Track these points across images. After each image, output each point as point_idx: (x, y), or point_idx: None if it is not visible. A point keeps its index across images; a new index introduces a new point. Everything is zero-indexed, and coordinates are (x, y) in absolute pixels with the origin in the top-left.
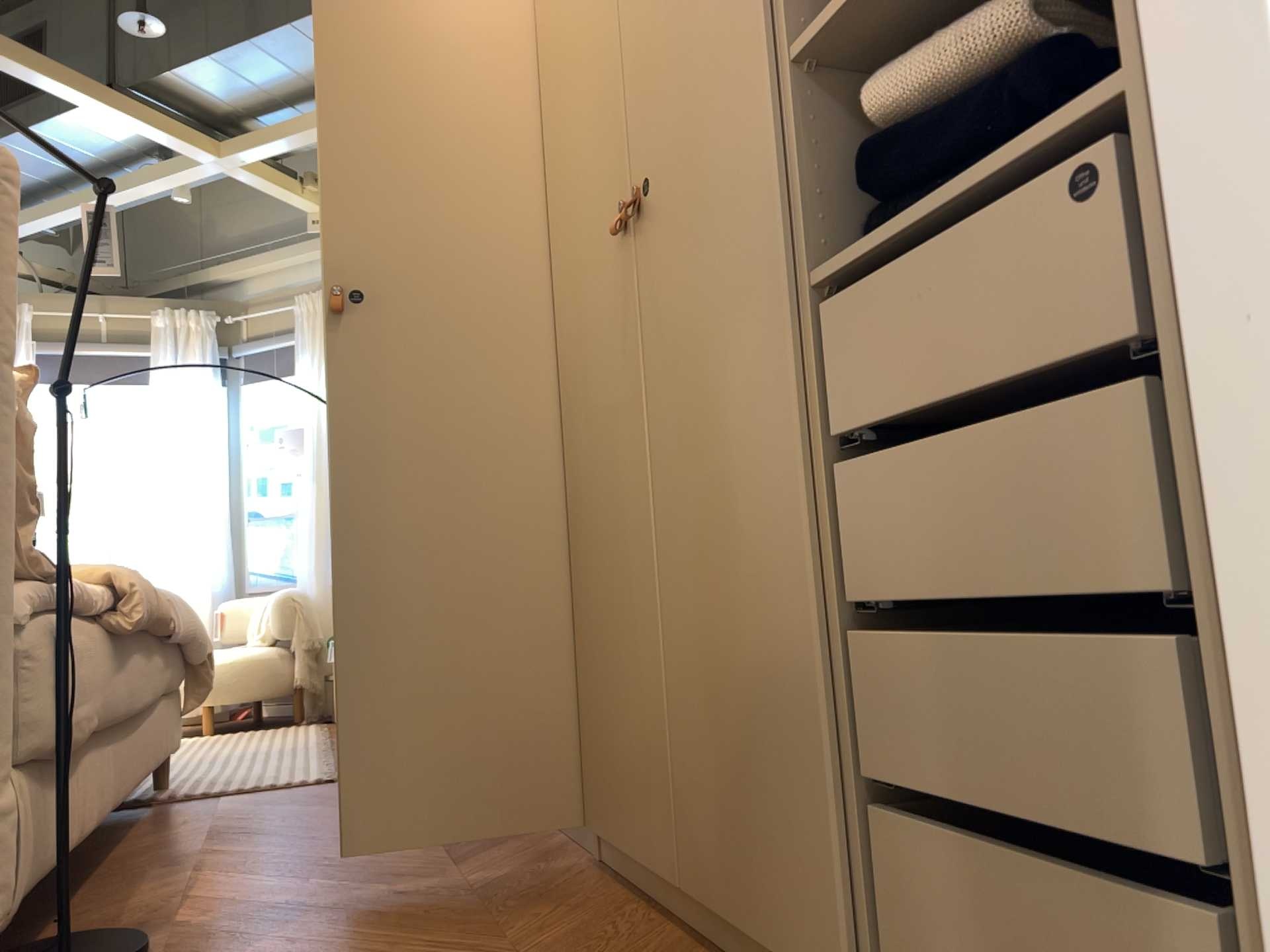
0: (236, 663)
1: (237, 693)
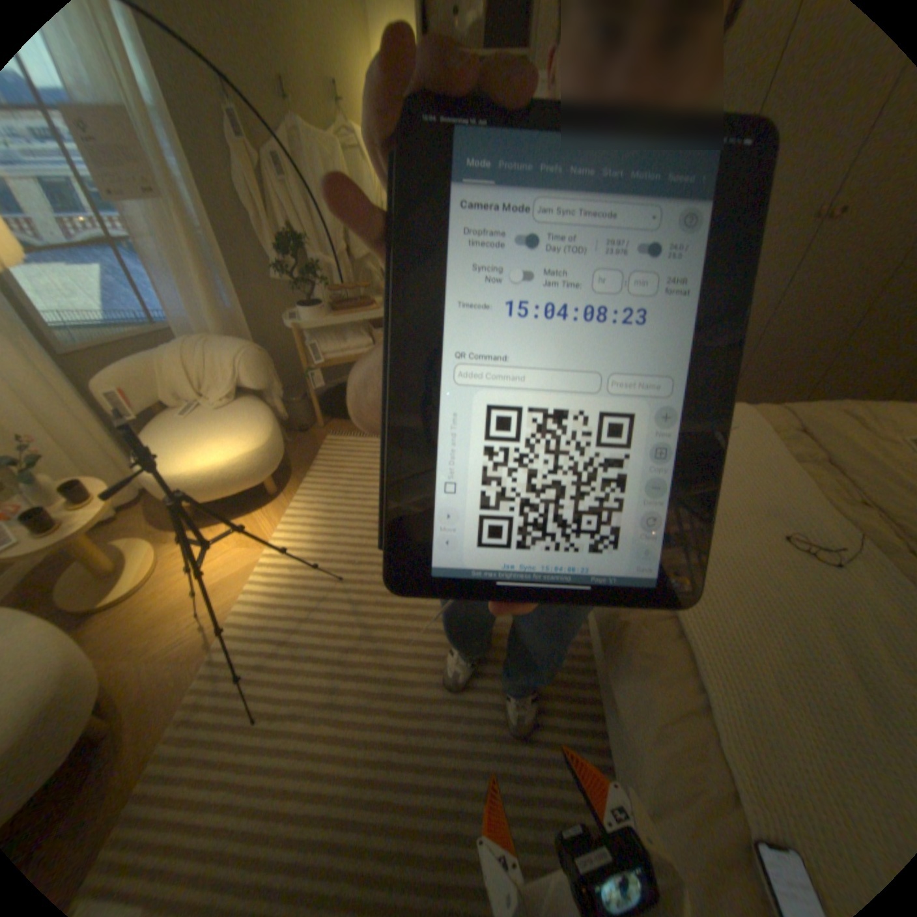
0: (273, 437)
1: (281, 458)
